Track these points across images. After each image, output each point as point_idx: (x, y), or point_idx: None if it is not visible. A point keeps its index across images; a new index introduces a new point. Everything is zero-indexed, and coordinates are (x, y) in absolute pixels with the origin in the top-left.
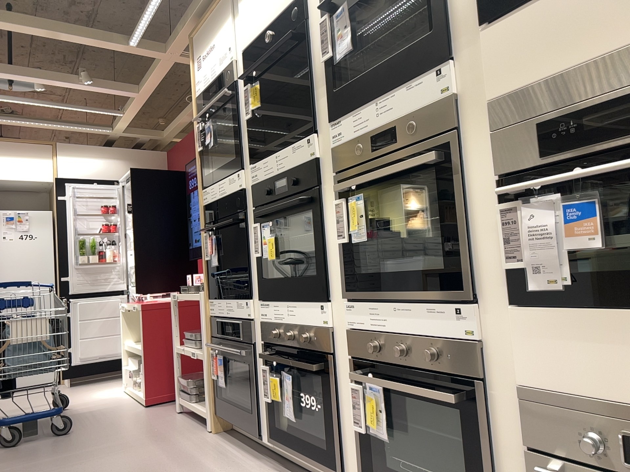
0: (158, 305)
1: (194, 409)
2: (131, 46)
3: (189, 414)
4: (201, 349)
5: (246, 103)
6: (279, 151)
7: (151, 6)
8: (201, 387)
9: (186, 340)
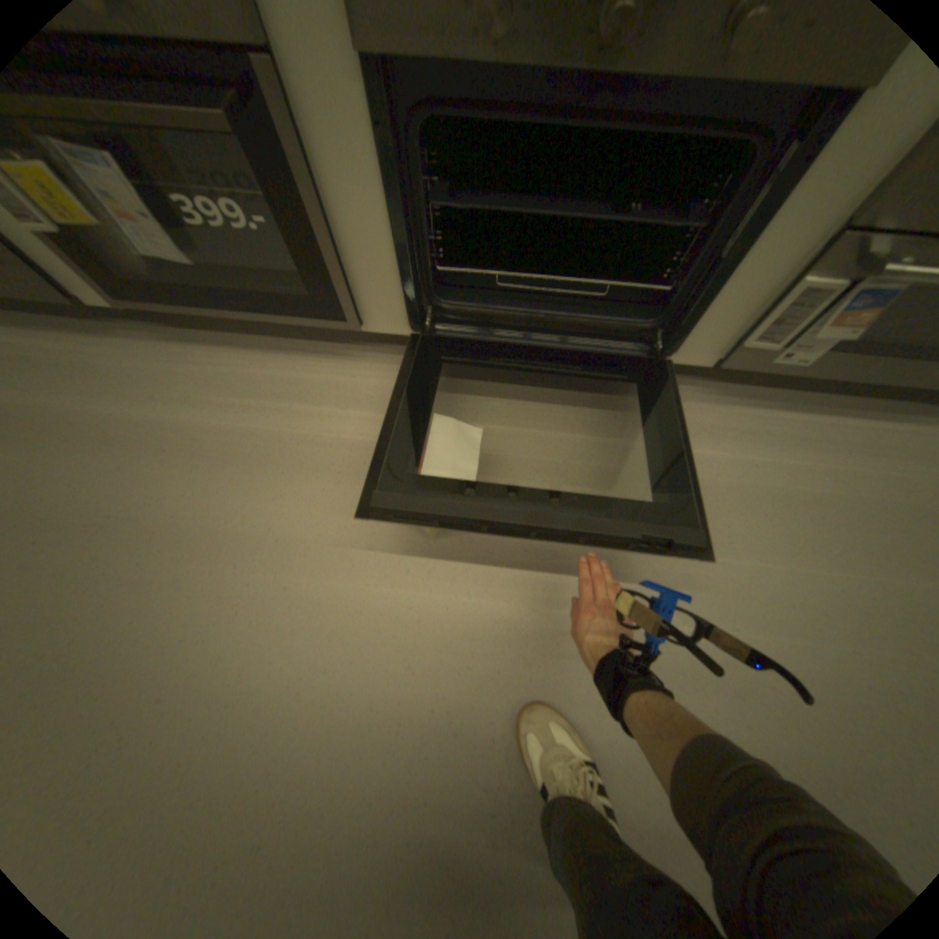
0: None
1: None
2: None
3: None
4: None
5: None
6: None
7: None
8: None
9: None
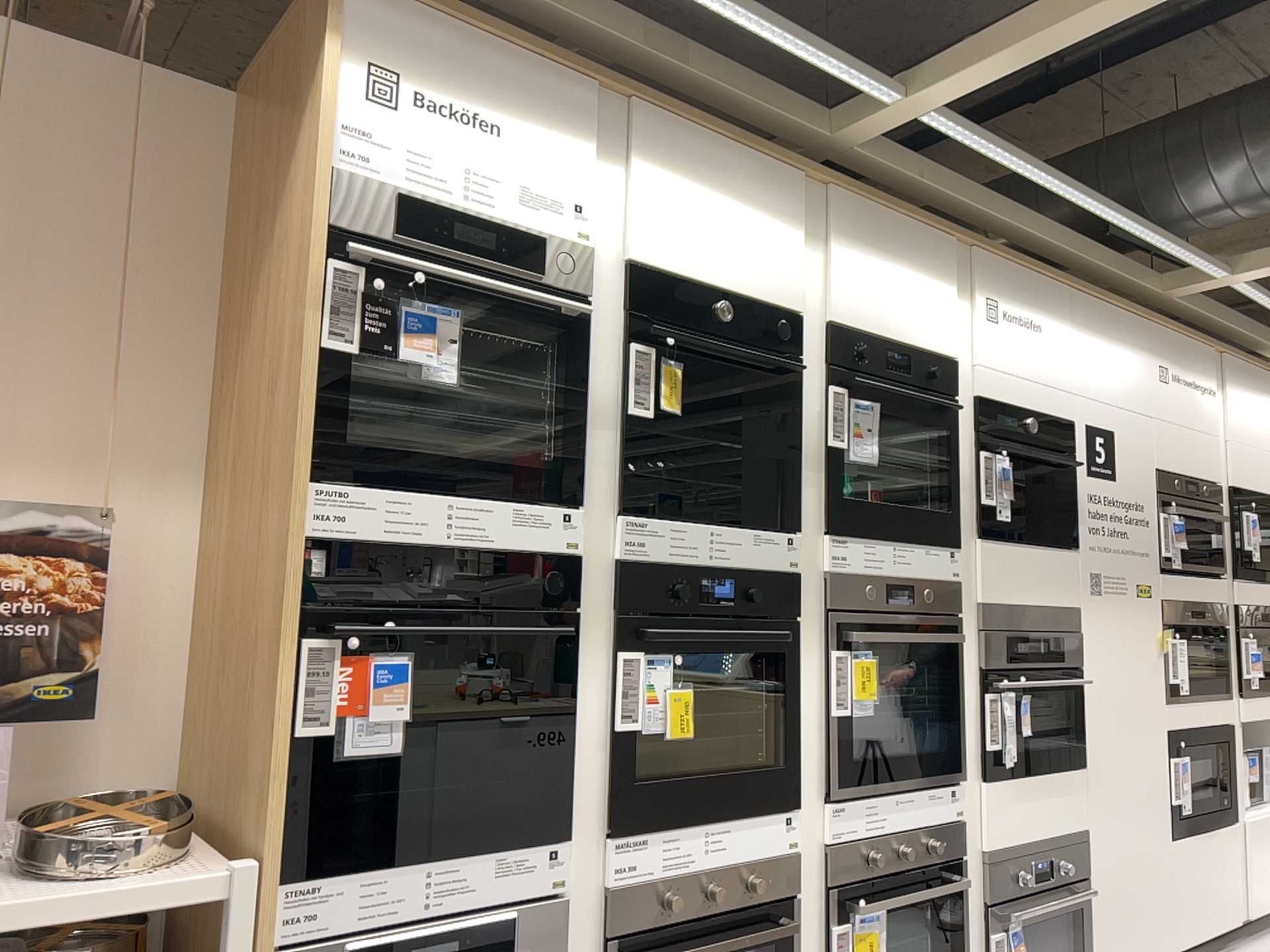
0: None
1: None
2: None
3: None
4: None
5: (644, 386)
6: (721, 526)
7: None
8: None
9: None
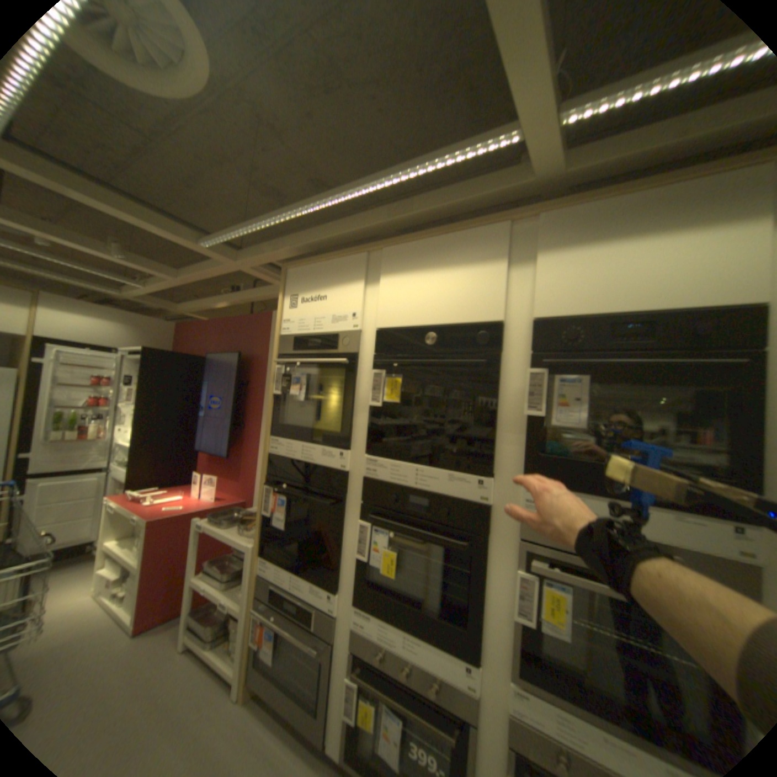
0: (166, 522)
1: (208, 664)
2: (199, 246)
3: (195, 659)
4: (229, 598)
5: (376, 389)
6: (425, 469)
7: (253, 224)
8: (217, 632)
9: (204, 575)
